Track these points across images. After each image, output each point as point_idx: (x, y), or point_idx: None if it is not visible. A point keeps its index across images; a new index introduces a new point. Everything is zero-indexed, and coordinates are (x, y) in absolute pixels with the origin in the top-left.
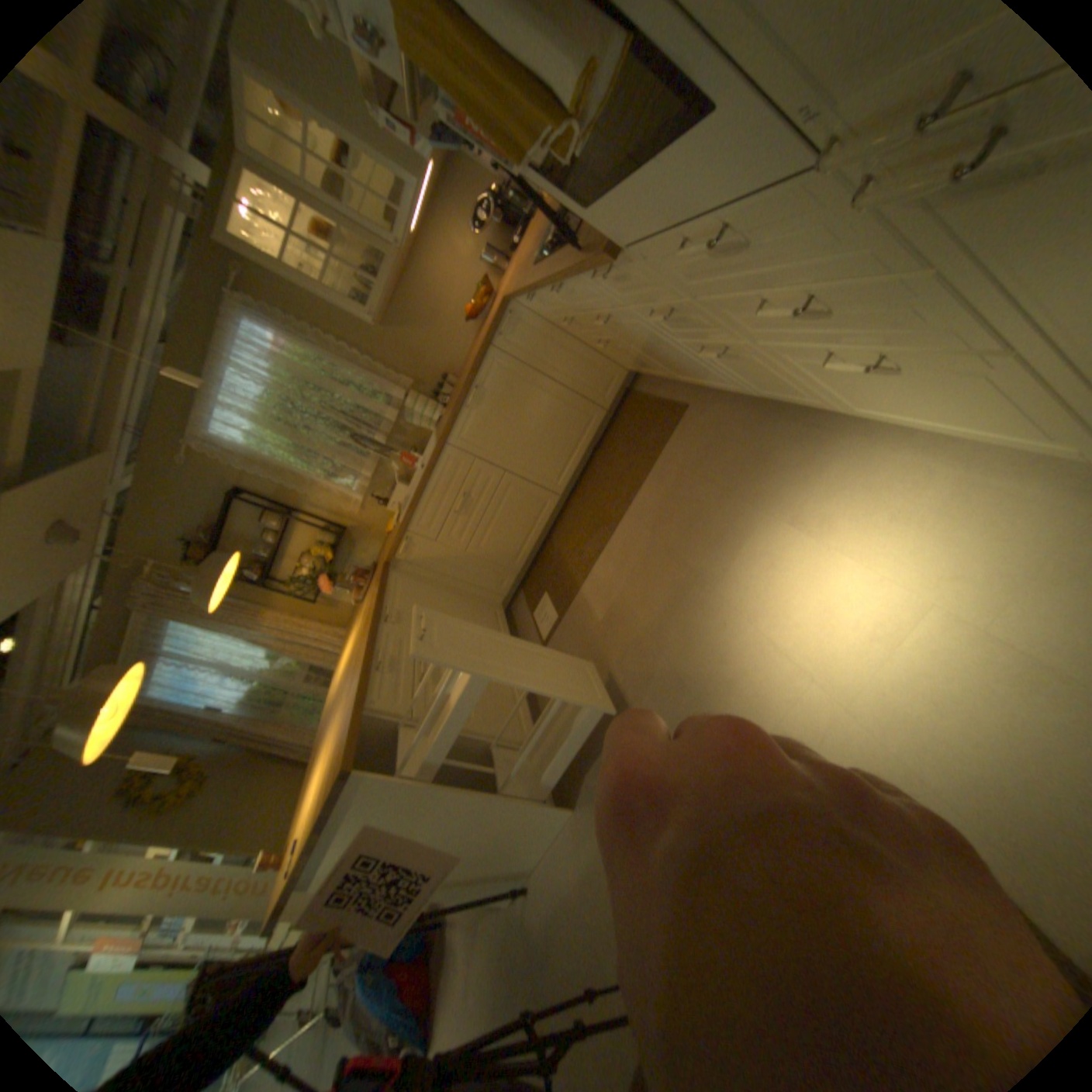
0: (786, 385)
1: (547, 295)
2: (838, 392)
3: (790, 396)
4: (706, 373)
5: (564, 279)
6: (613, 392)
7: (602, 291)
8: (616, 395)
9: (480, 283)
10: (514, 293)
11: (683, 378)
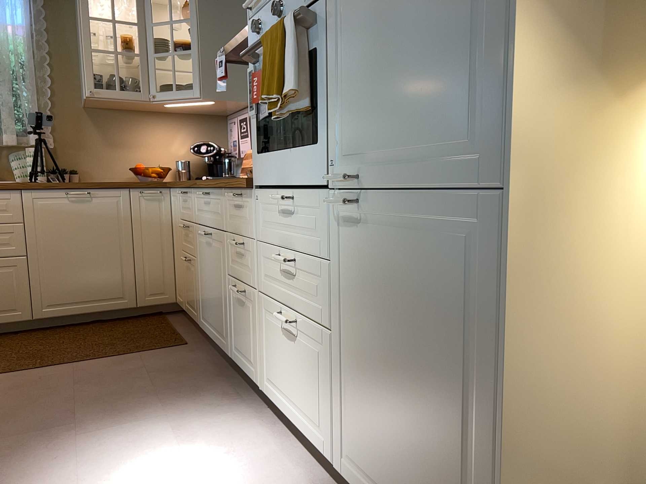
0: (248, 349)
1: (191, 199)
2: (266, 365)
3: (243, 364)
4: (217, 322)
5: (211, 192)
6: (151, 301)
7: (221, 214)
8: (151, 305)
9: (160, 168)
10: (175, 183)
11: (200, 326)
